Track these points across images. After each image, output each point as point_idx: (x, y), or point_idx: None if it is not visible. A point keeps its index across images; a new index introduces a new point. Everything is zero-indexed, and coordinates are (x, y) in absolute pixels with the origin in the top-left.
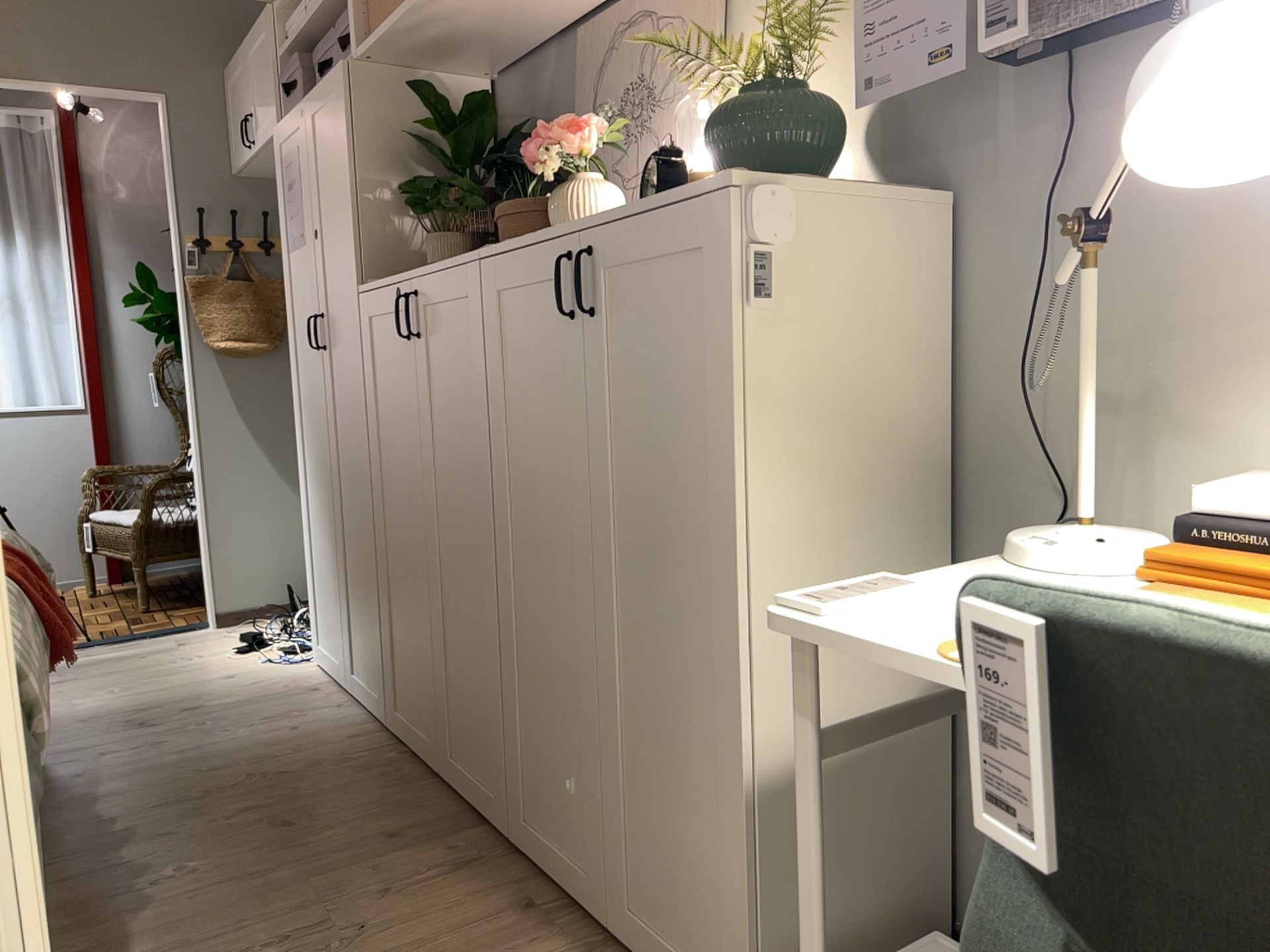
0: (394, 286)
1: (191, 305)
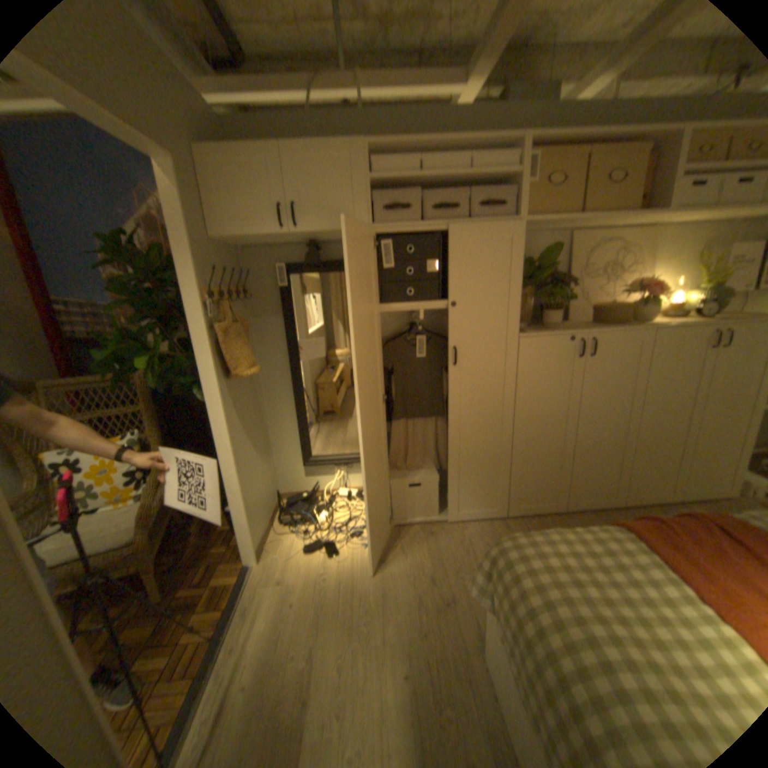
0: (572, 335)
1: (212, 346)
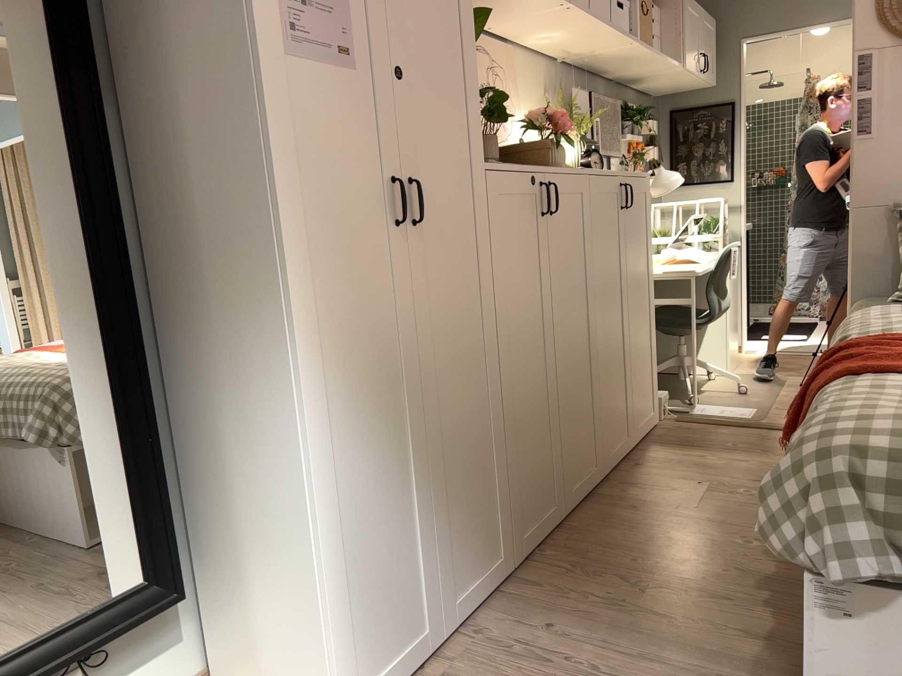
0: (532, 173)
1: None
